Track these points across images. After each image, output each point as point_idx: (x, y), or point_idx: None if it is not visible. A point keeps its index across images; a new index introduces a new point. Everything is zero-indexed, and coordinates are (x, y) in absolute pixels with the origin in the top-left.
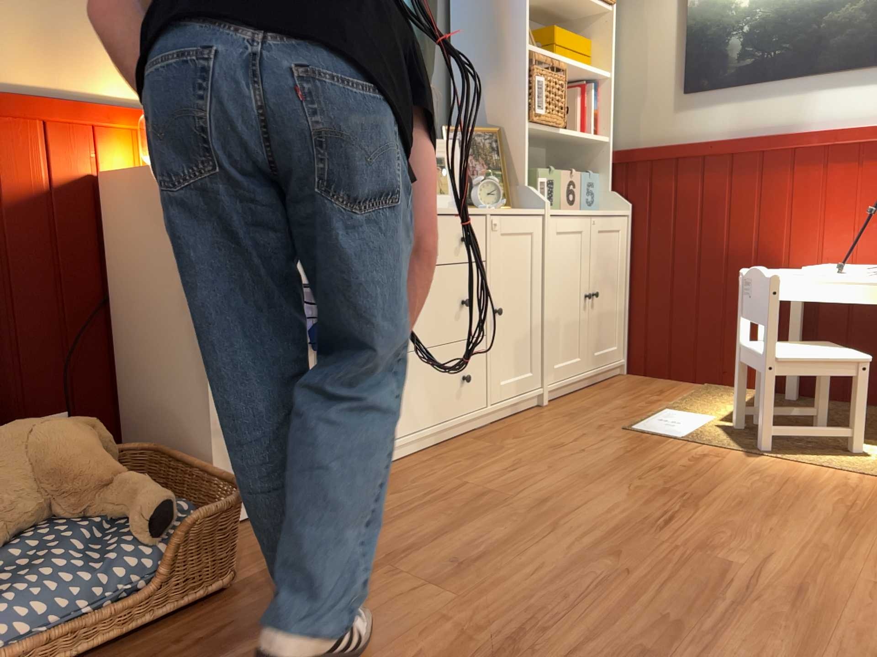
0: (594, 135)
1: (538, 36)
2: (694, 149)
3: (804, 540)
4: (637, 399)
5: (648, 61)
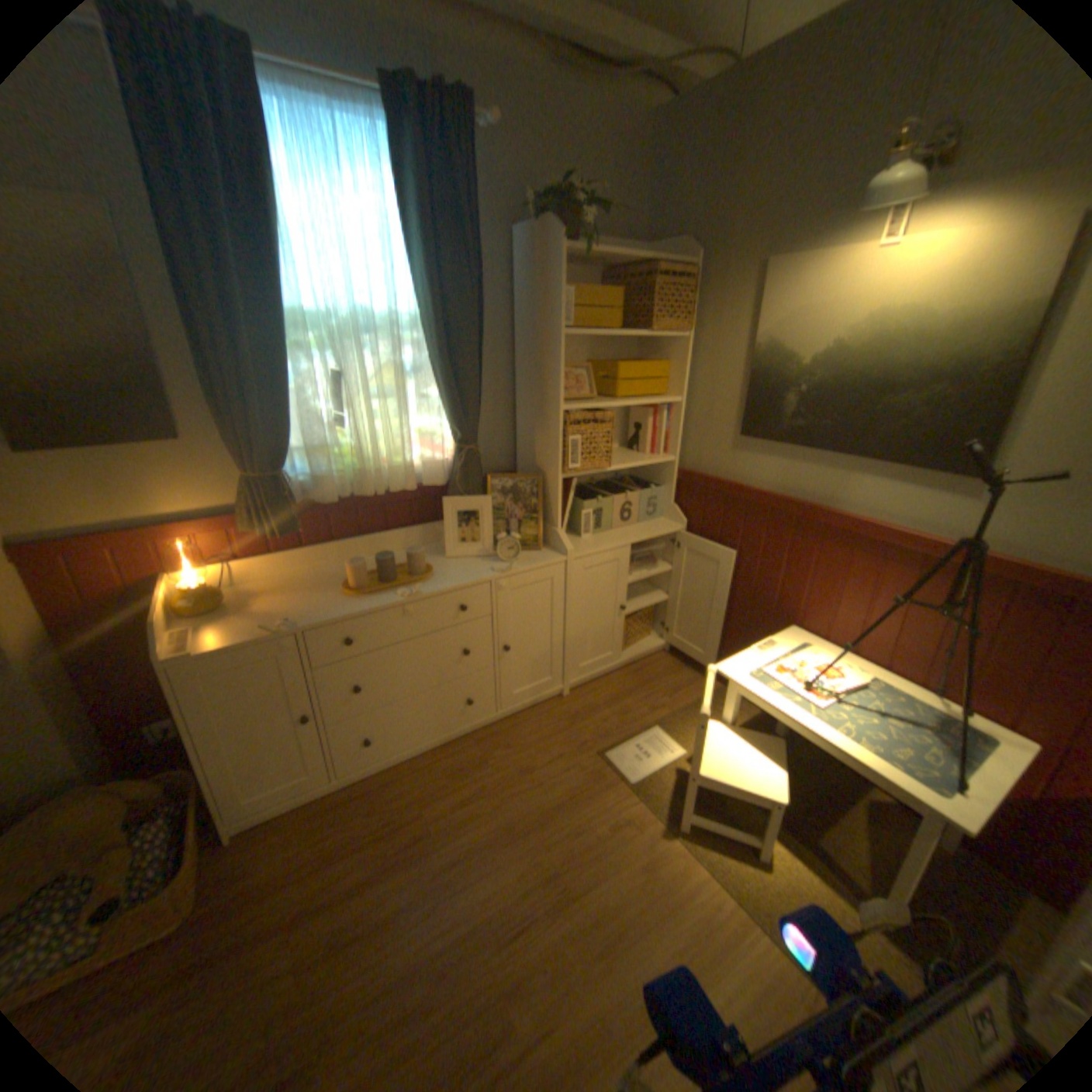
0: (663, 452)
1: (606, 367)
2: (740, 493)
3: (600, 1014)
4: (646, 700)
5: (717, 392)
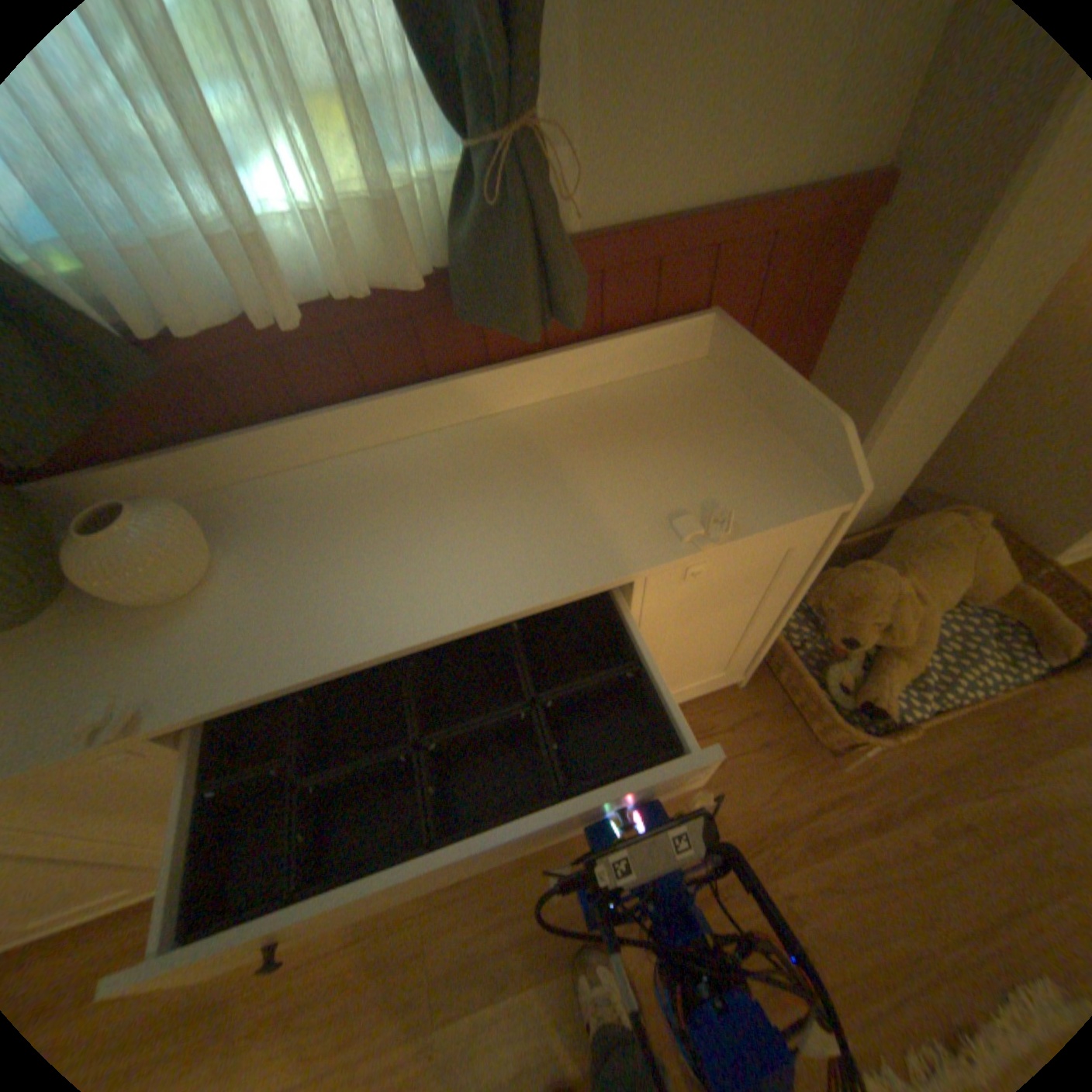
0: None
1: None
2: None
3: None
4: None
5: None
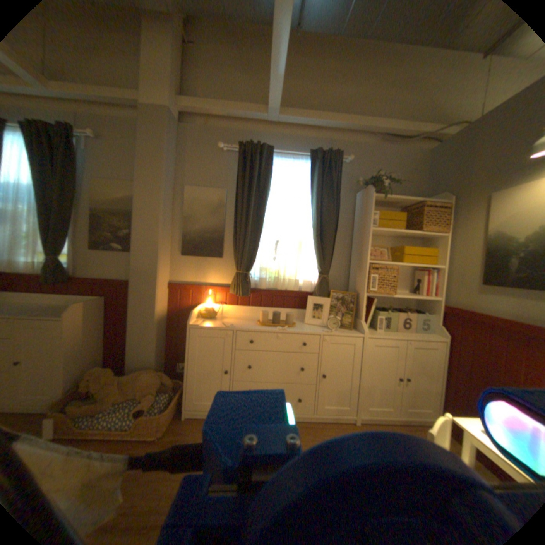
0: (435, 295)
1: (399, 249)
2: (485, 318)
3: None
4: None
5: (467, 262)
